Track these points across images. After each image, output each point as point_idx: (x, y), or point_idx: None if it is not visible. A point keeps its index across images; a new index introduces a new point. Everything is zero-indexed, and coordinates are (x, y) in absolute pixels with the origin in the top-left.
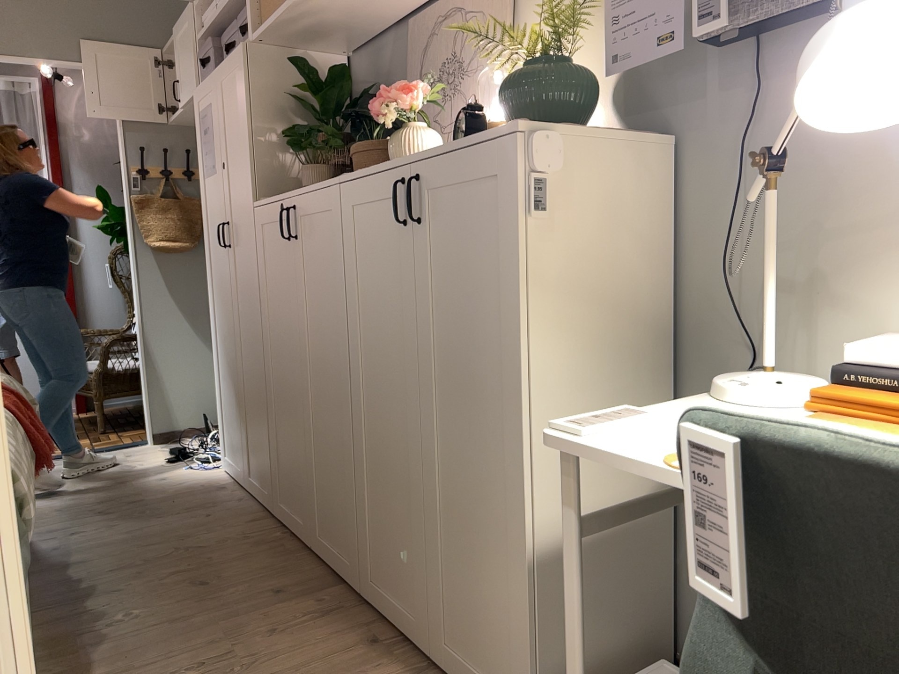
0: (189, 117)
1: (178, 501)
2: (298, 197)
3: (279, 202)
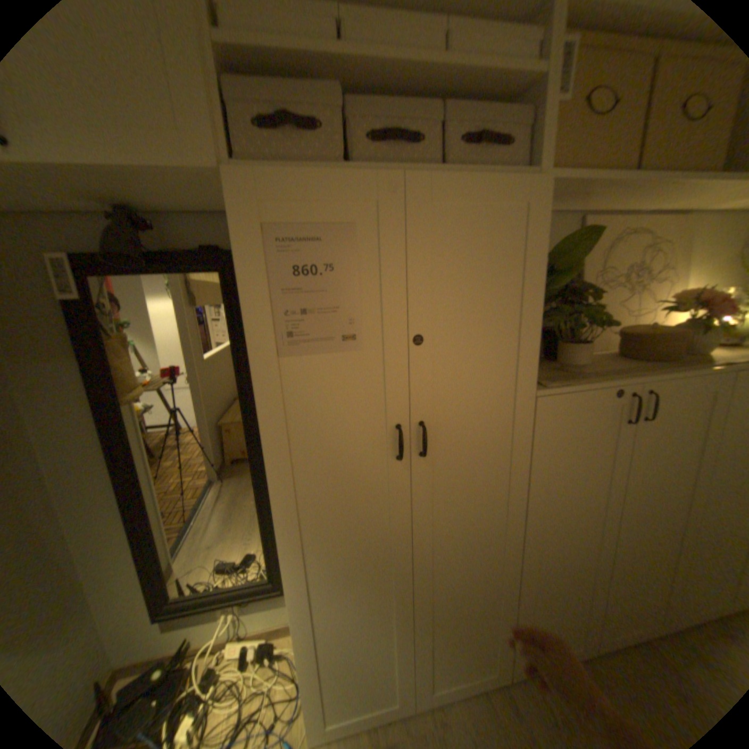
0: None
1: None
2: (666, 382)
3: (620, 388)
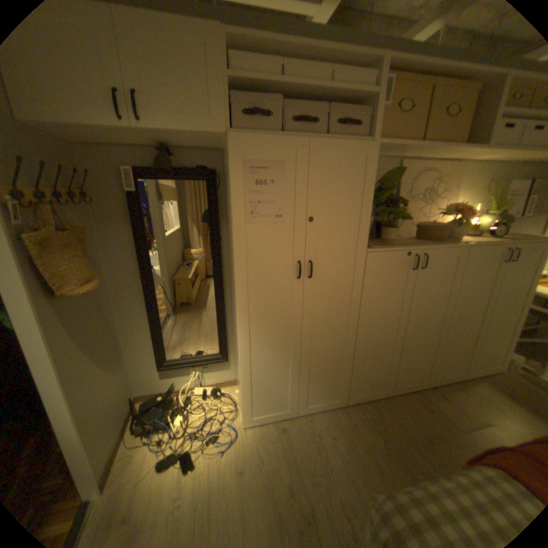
0: (95, 130)
1: (301, 457)
2: (433, 249)
3: (409, 251)
